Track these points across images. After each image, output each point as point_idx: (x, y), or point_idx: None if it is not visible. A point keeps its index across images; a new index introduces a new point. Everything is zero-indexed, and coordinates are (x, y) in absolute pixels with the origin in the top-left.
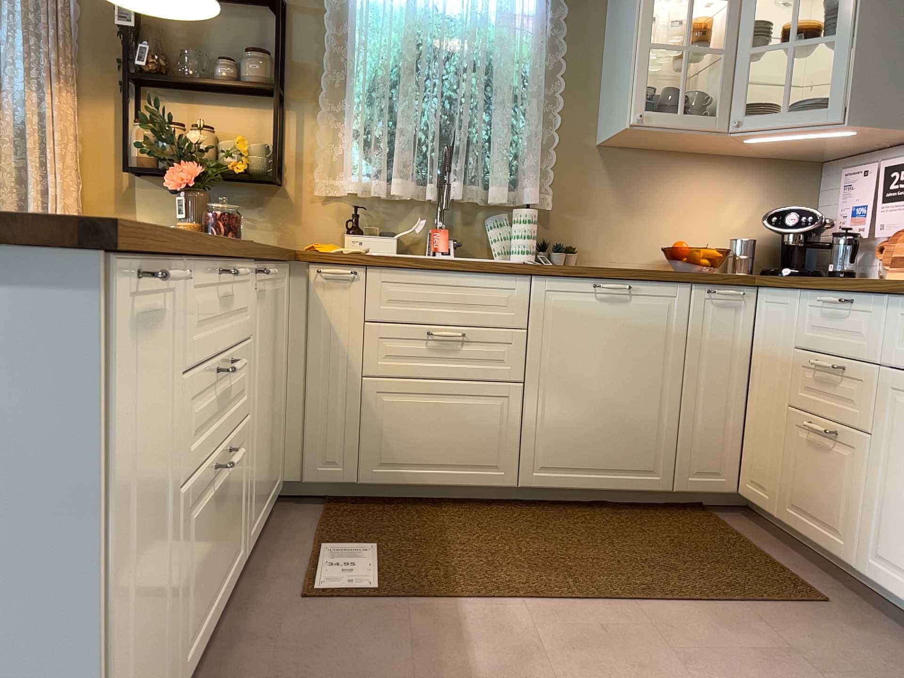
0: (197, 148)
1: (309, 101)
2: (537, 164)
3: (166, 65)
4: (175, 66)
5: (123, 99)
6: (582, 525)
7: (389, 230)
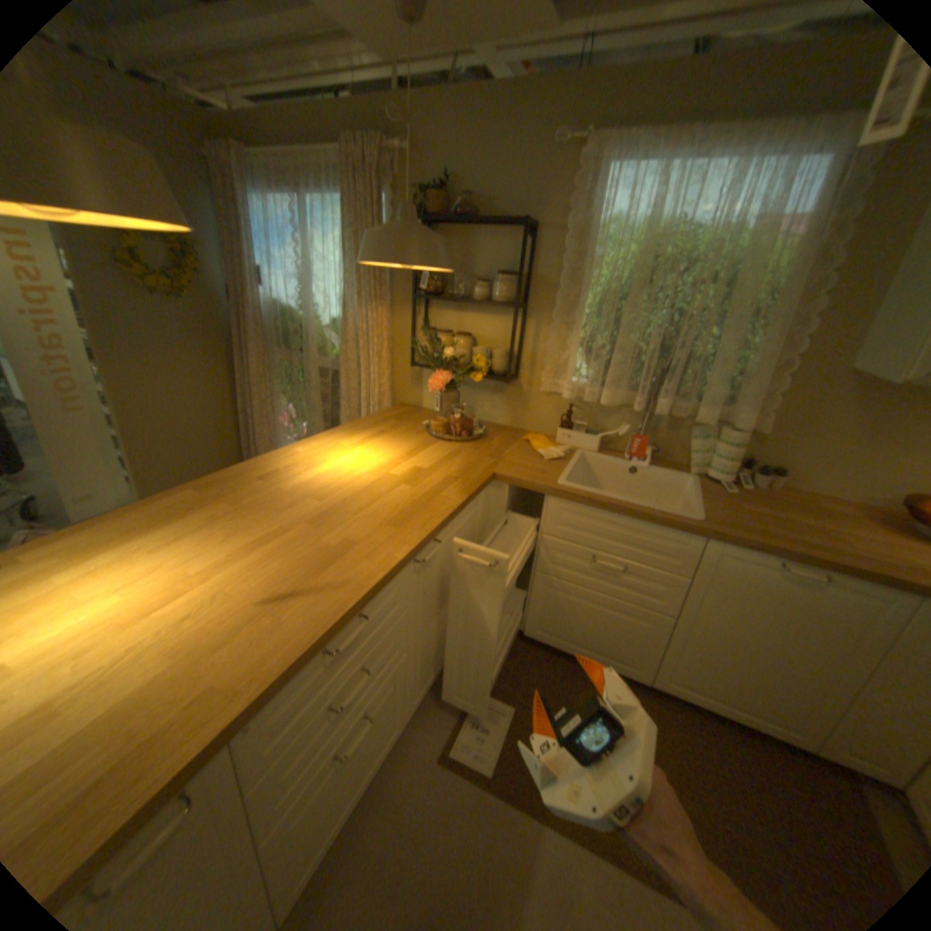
0: (451, 358)
1: (545, 311)
2: (764, 383)
3: (439, 284)
4: (448, 281)
5: (415, 306)
6: (701, 752)
7: (596, 425)
